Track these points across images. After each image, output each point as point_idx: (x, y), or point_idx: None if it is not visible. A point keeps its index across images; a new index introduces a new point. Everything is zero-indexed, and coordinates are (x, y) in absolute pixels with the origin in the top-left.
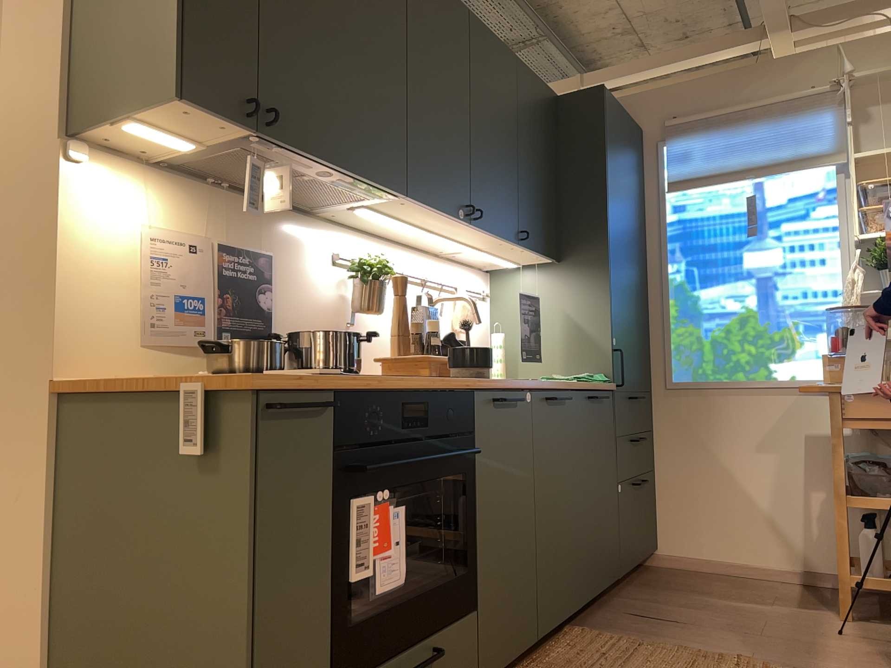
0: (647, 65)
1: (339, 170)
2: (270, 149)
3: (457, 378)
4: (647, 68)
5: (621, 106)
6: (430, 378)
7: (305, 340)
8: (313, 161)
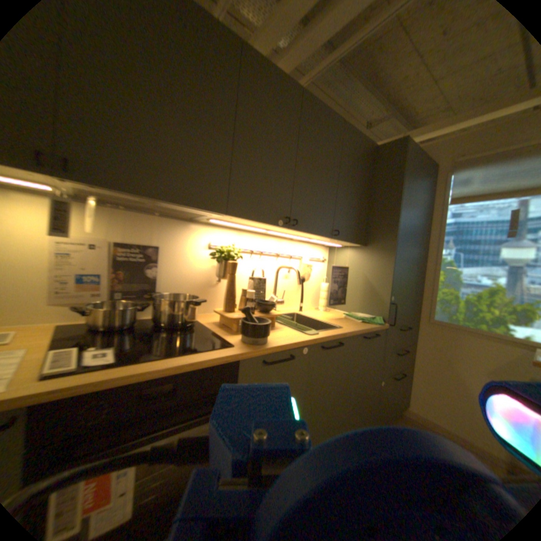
0: (449, 120)
1: (156, 200)
2: (86, 187)
3: (228, 348)
4: (449, 122)
5: (426, 148)
6: (191, 356)
7: (156, 302)
8: (128, 194)
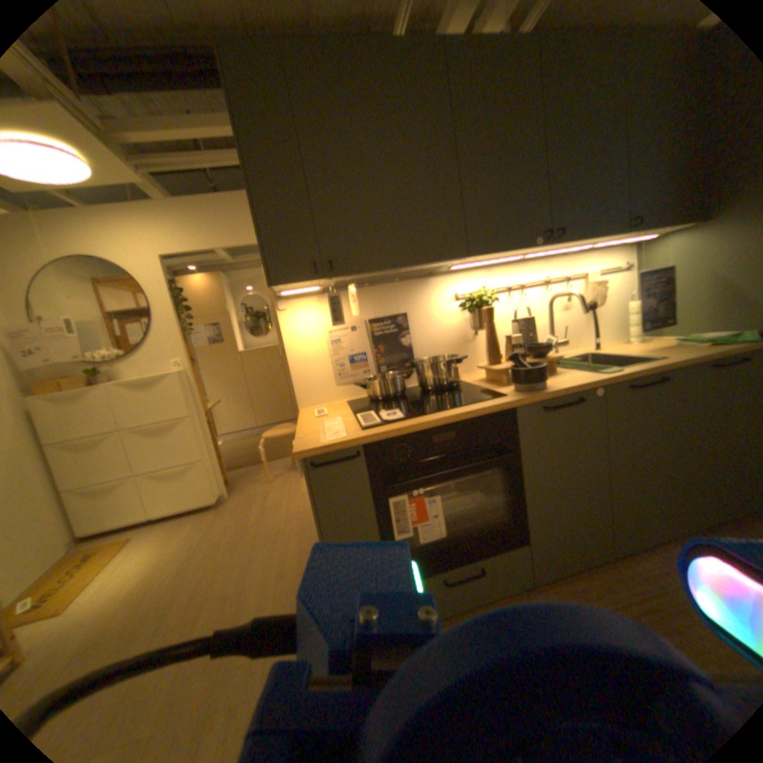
0: None
1: (401, 267)
2: (347, 277)
3: (503, 397)
4: None
5: None
6: (467, 407)
7: (420, 367)
8: (378, 271)
